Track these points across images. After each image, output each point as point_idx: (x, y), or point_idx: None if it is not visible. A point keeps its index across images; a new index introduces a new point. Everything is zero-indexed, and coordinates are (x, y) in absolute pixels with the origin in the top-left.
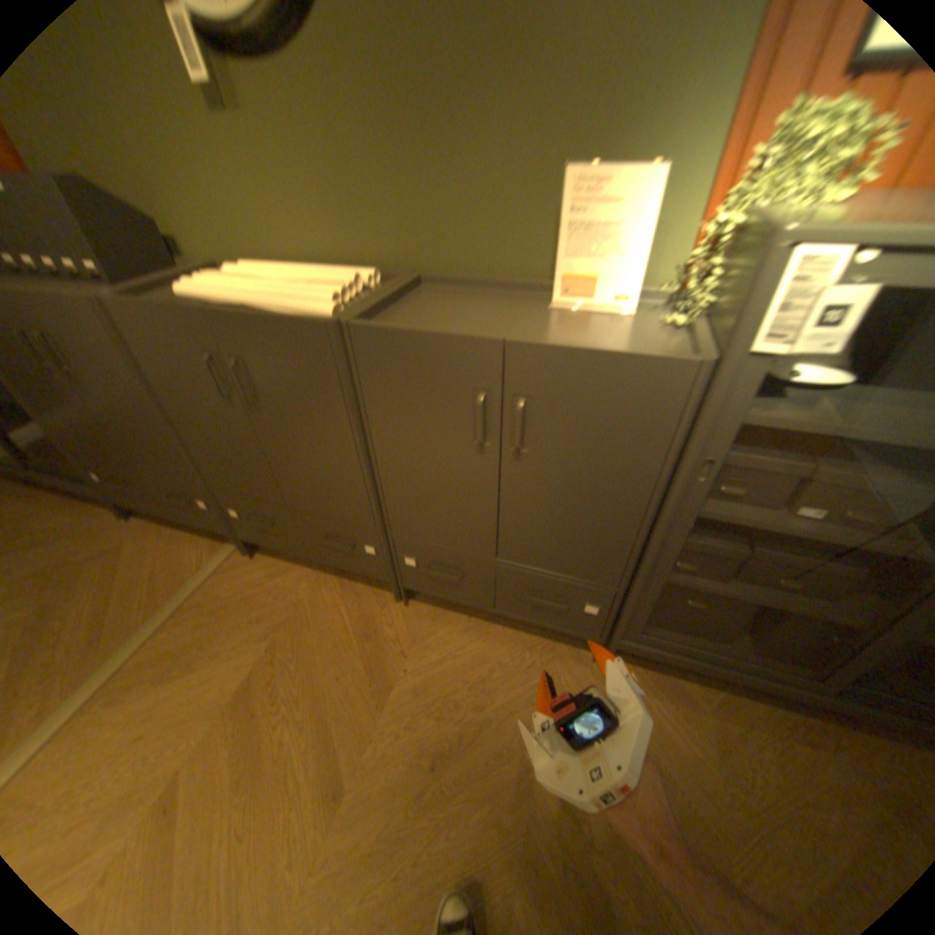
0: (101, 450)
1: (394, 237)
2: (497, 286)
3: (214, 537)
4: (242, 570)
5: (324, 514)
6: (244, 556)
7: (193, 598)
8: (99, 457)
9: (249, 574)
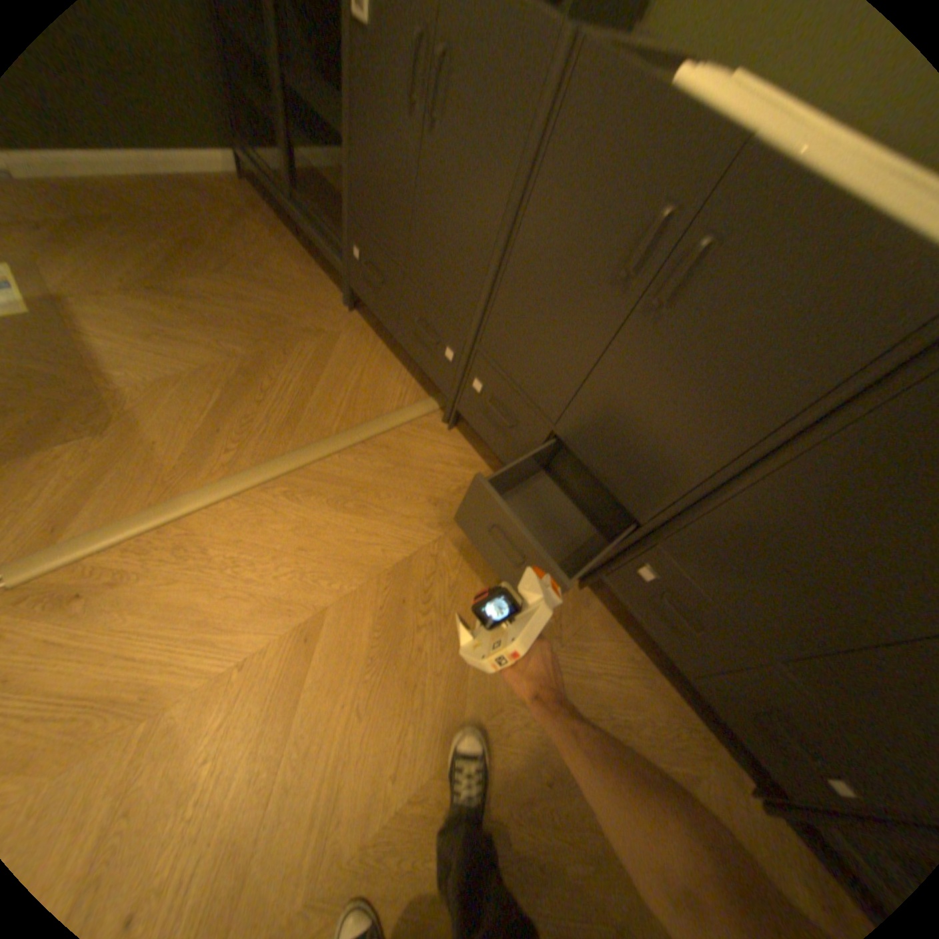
0: (388, 232)
1: None
2: None
3: (422, 383)
4: (438, 438)
5: (594, 464)
6: (445, 424)
7: (386, 438)
8: (379, 238)
9: (442, 447)
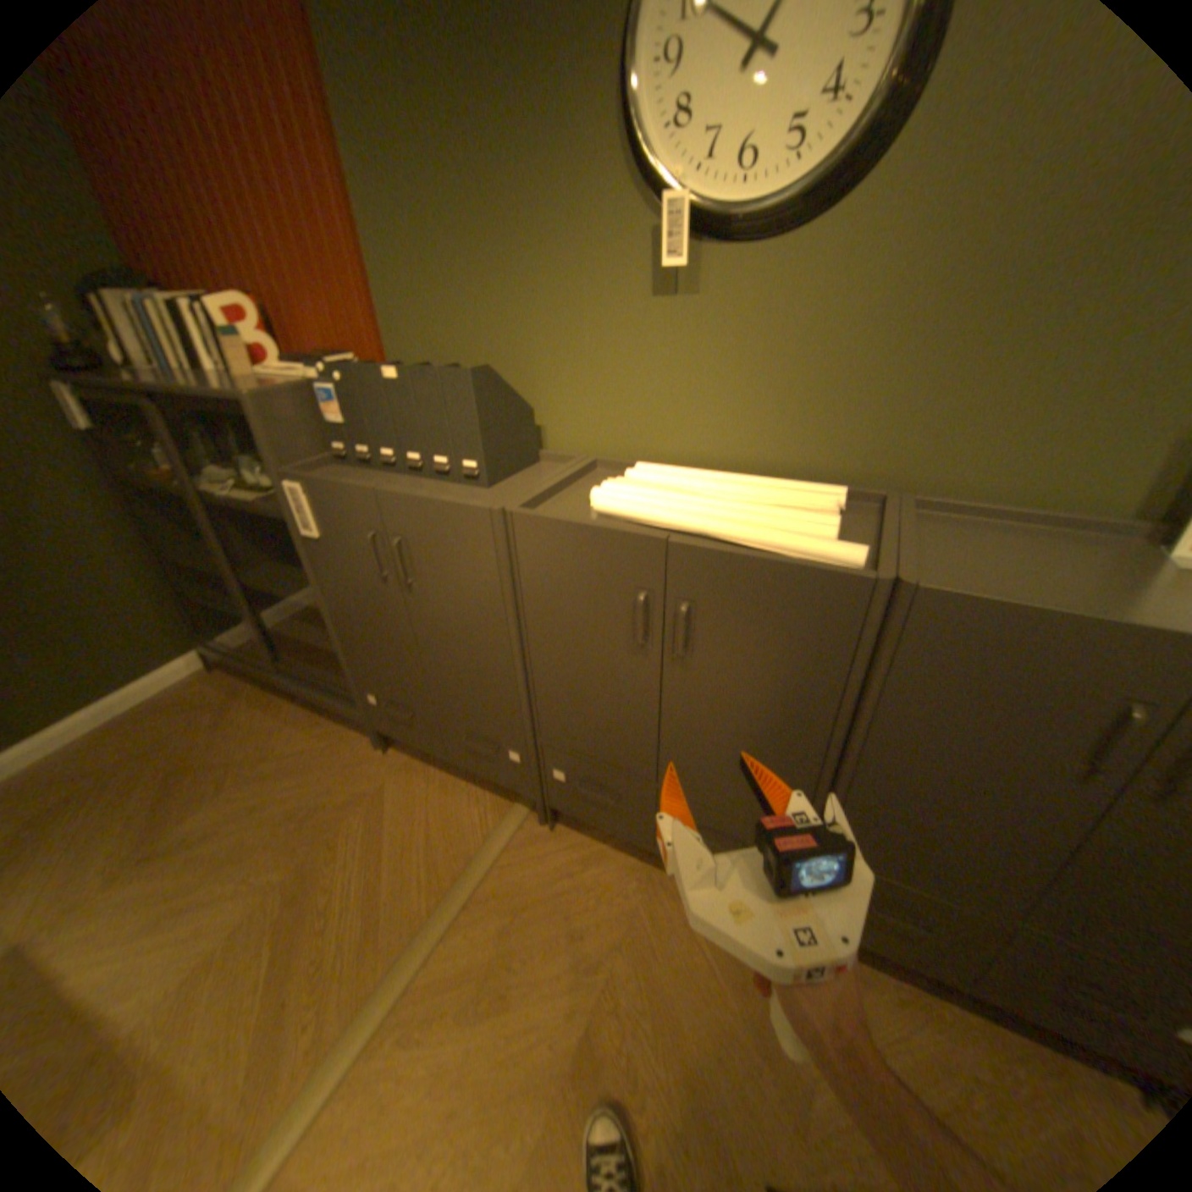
0: (403, 673)
1: (876, 449)
2: (1049, 523)
3: (499, 791)
4: (545, 848)
5: (717, 804)
6: (545, 827)
7: (489, 884)
8: (395, 680)
9: (556, 857)
